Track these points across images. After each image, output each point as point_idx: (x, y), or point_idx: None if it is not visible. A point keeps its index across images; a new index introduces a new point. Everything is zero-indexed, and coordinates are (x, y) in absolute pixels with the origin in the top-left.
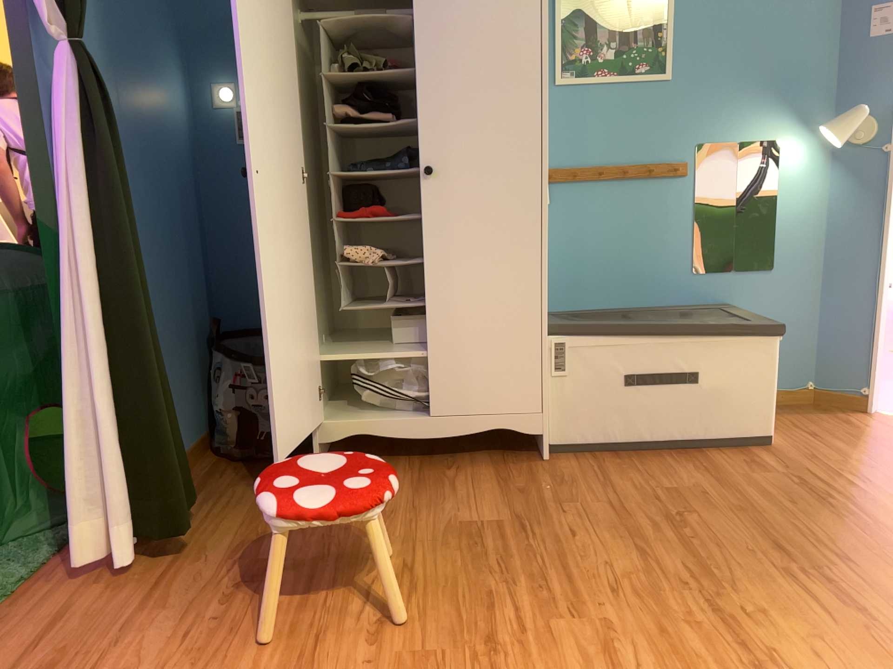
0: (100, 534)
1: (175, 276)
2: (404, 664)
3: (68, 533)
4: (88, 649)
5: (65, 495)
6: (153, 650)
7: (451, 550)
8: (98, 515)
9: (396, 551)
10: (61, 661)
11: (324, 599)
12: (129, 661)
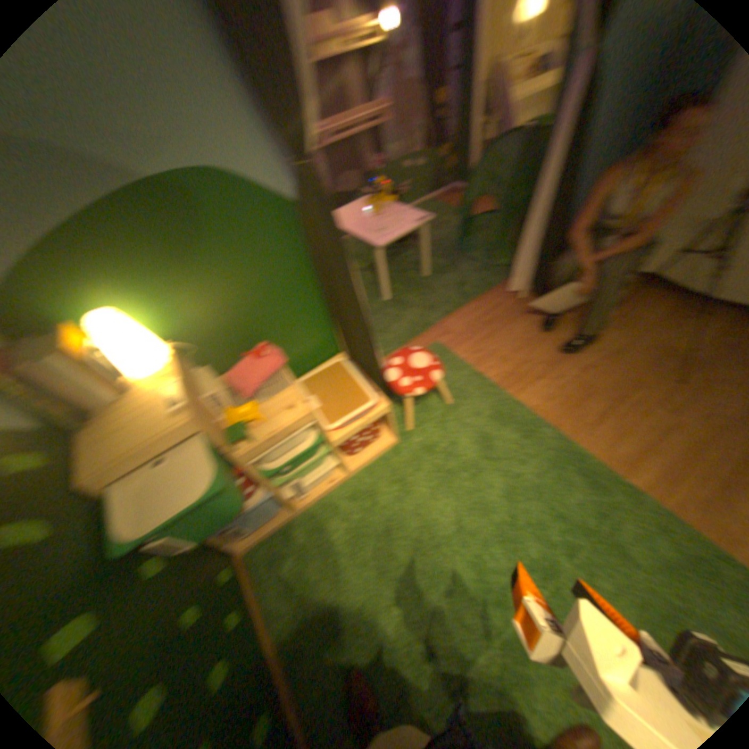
0: (521, 287)
1: (610, 157)
2: (592, 389)
3: (512, 281)
4: (503, 326)
5: (515, 269)
6: (519, 337)
7: (653, 359)
8: (522, 280)
9: (628, 346)
10: (495, 326)
11: (582, 350)
12: (511, 336)
